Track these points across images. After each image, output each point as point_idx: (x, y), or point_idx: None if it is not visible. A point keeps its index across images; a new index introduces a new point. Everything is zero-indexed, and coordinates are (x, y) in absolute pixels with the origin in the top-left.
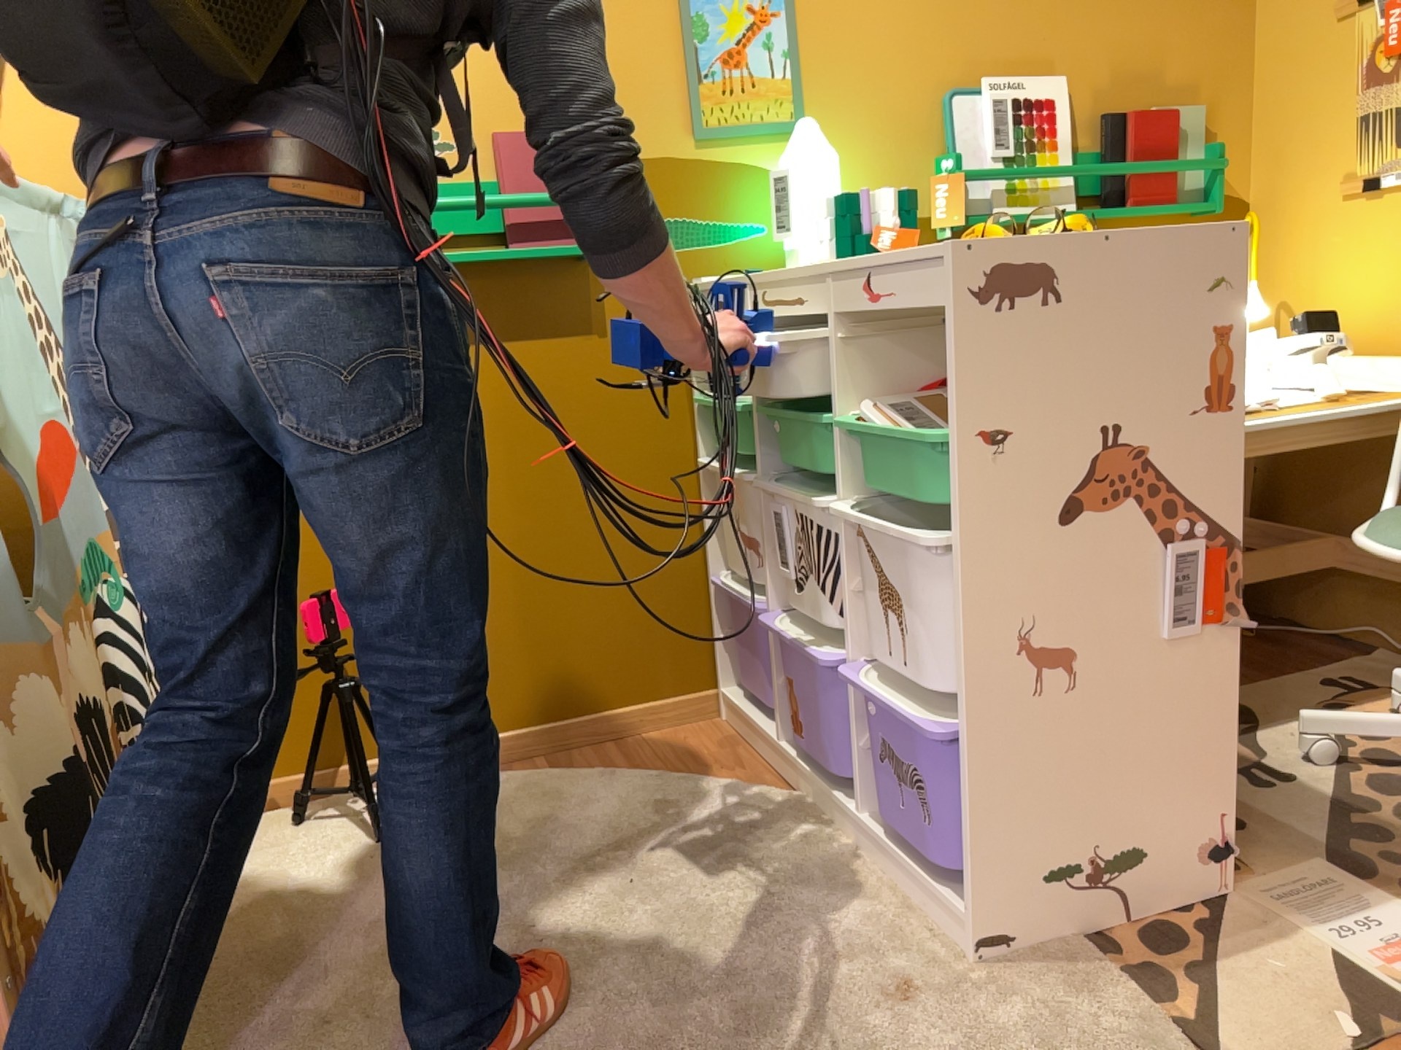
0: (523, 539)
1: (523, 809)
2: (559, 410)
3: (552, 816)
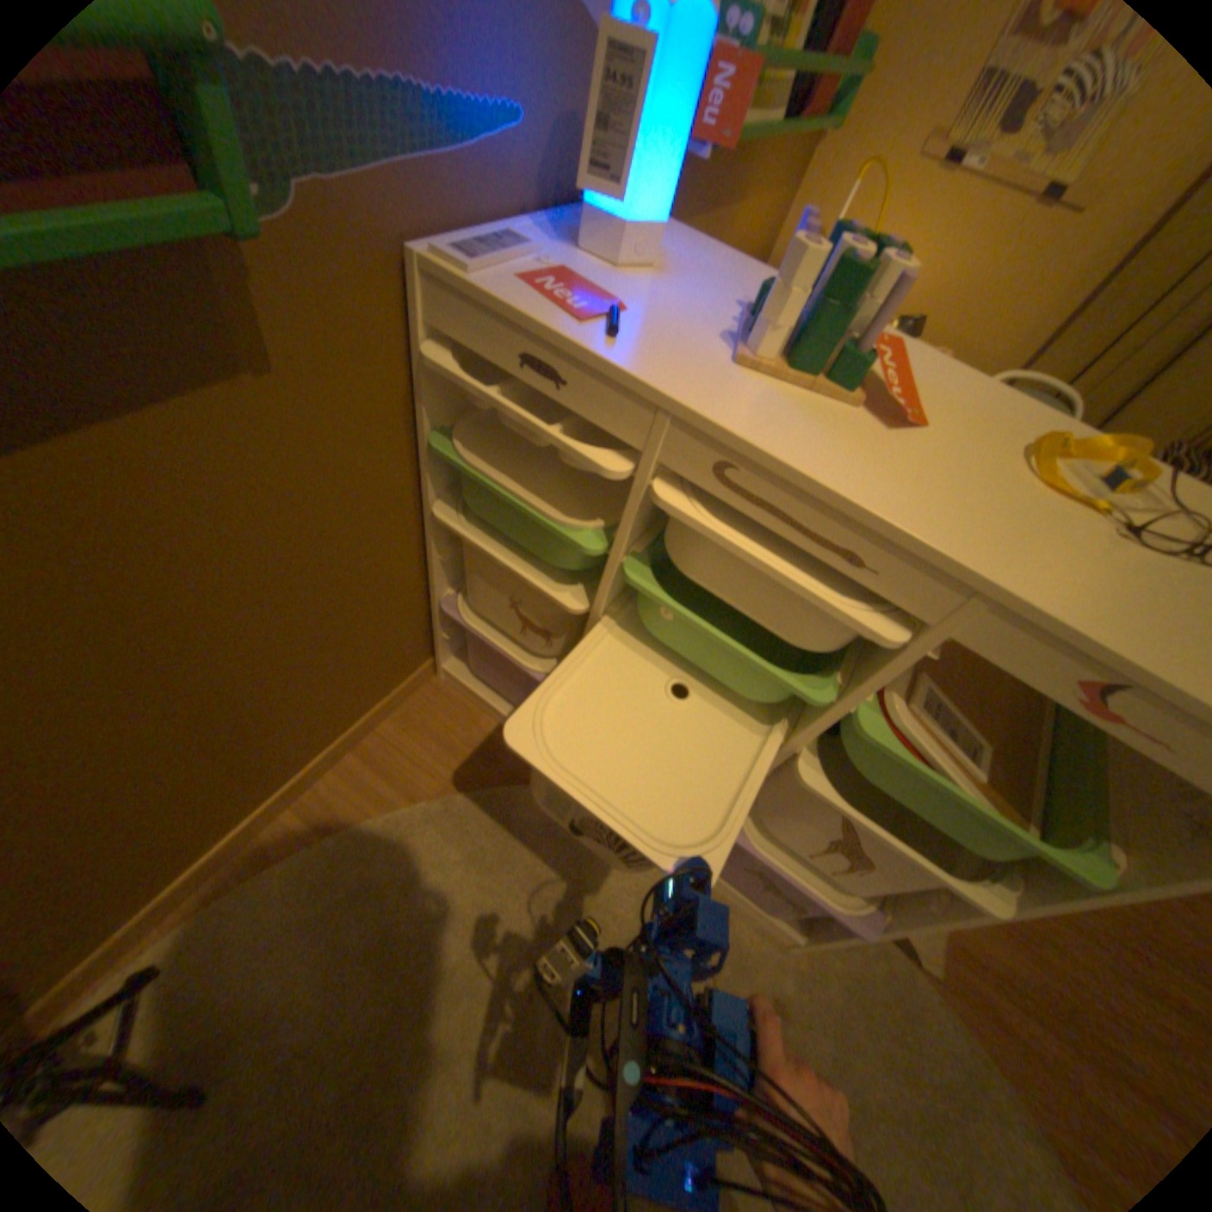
0: (208, 693)
1: (350, 931)
2: (217, 522)
3: (392, 930)
